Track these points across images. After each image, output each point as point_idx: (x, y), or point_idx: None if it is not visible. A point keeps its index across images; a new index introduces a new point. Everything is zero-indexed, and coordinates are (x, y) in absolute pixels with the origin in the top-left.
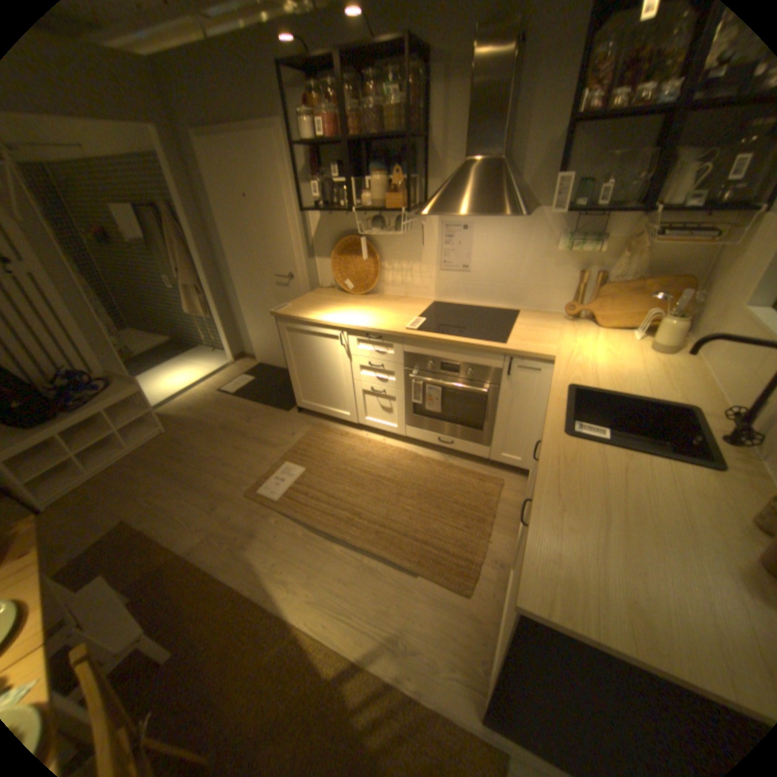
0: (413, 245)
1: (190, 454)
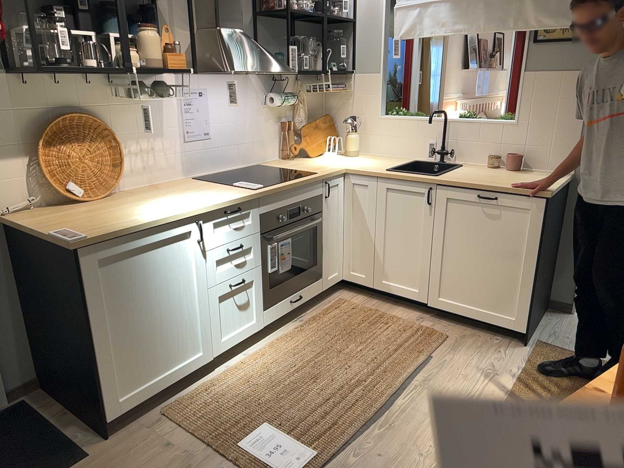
0: (152, 118)
1: None
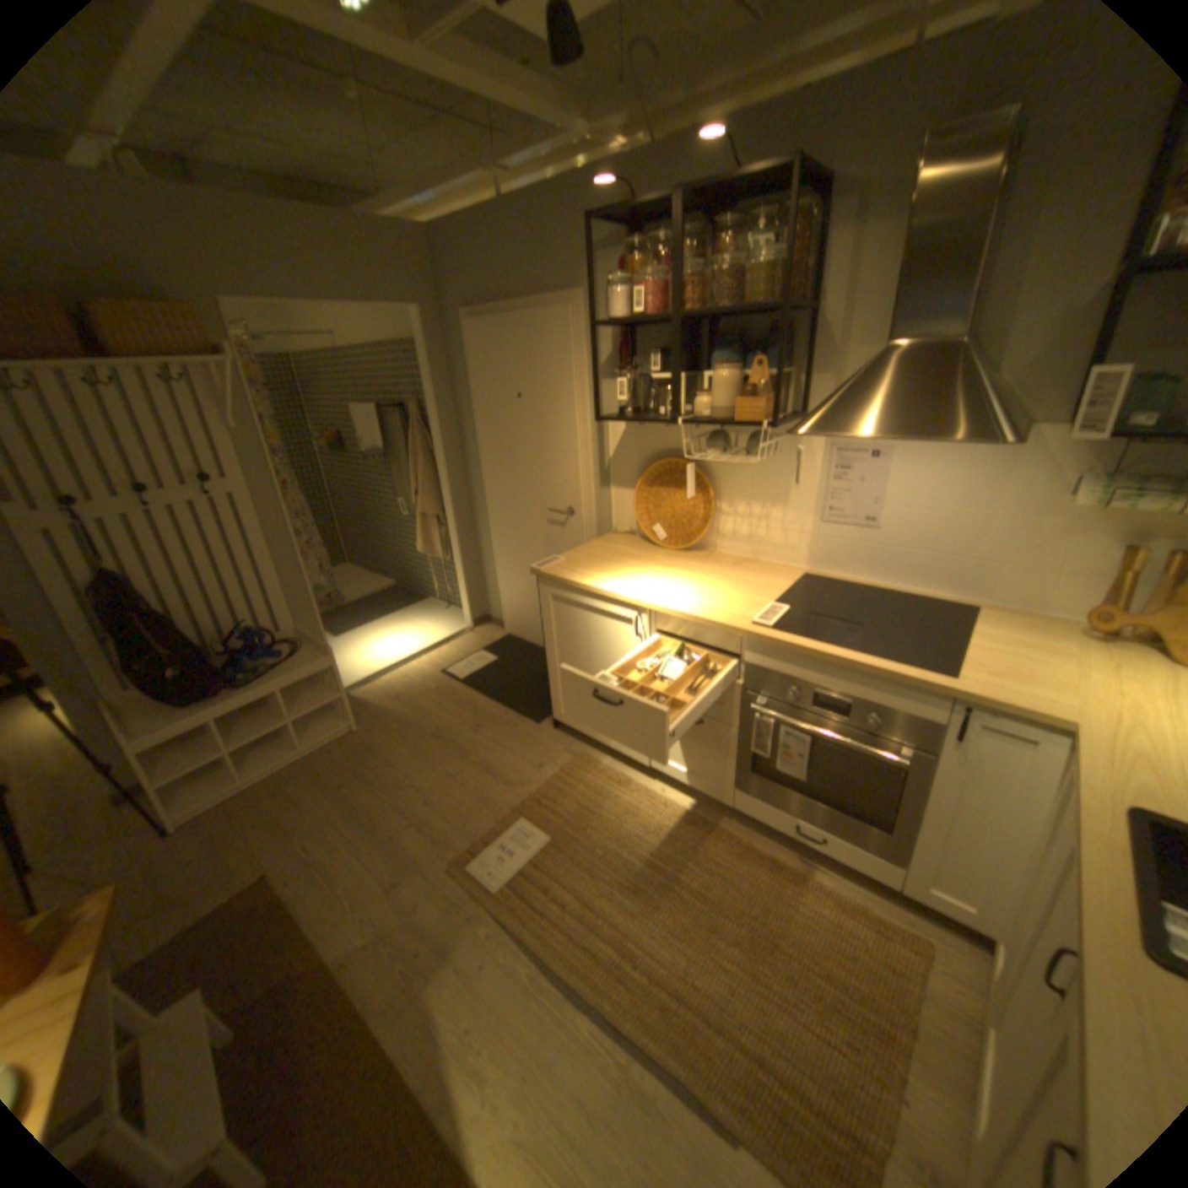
0: (775, 477)
1: (382, 774)
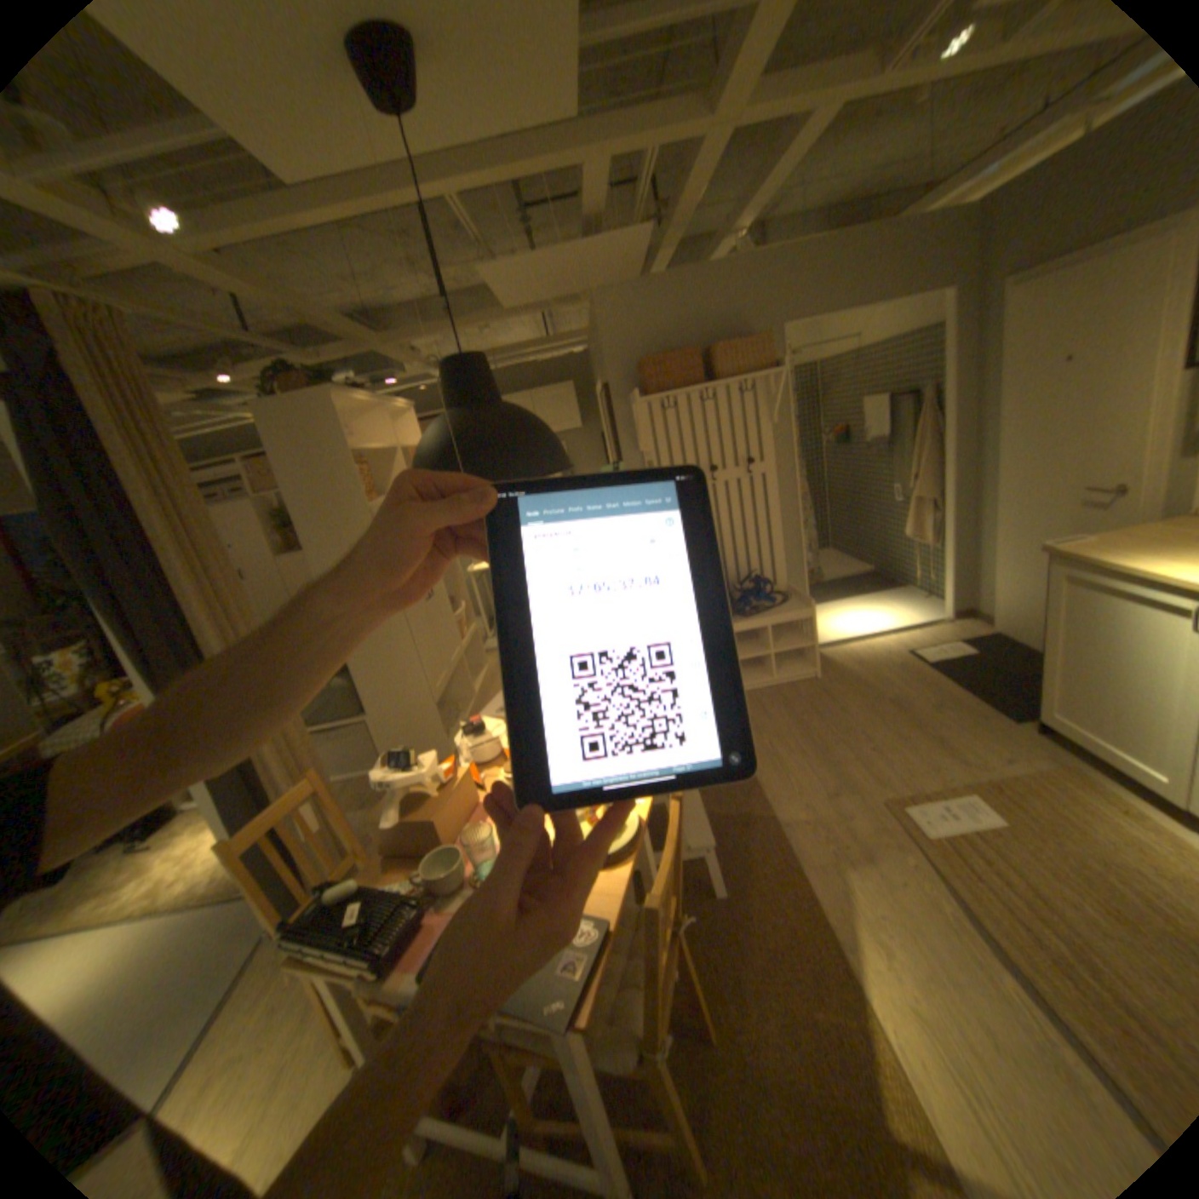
0: None
1: (838, 716)
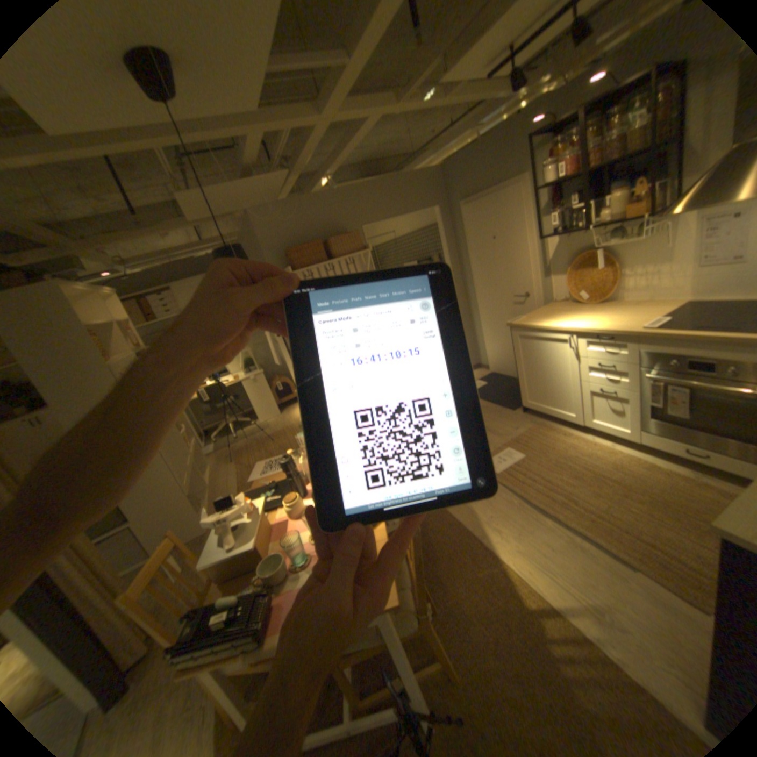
0: (661, 246)
1: None
